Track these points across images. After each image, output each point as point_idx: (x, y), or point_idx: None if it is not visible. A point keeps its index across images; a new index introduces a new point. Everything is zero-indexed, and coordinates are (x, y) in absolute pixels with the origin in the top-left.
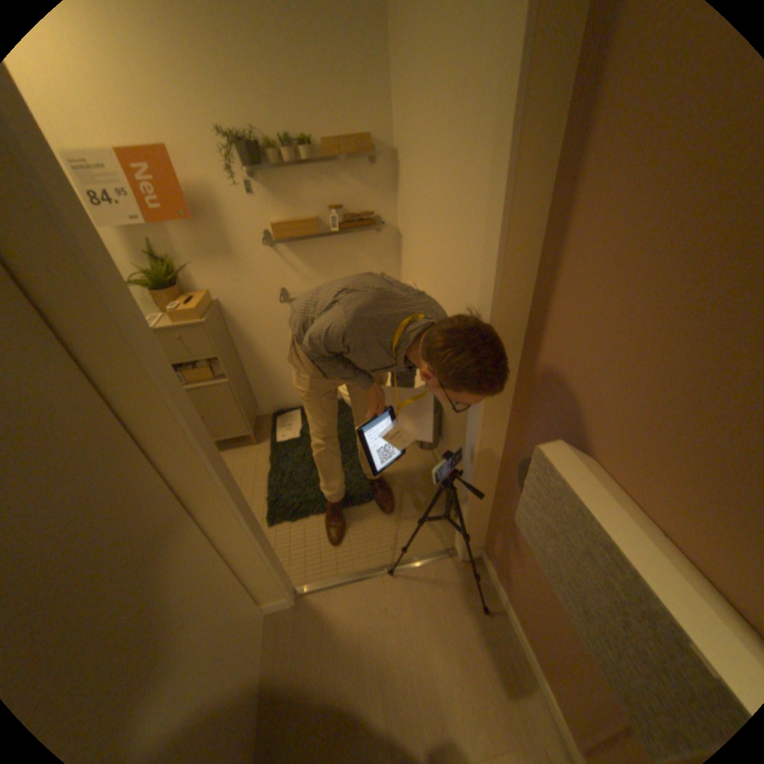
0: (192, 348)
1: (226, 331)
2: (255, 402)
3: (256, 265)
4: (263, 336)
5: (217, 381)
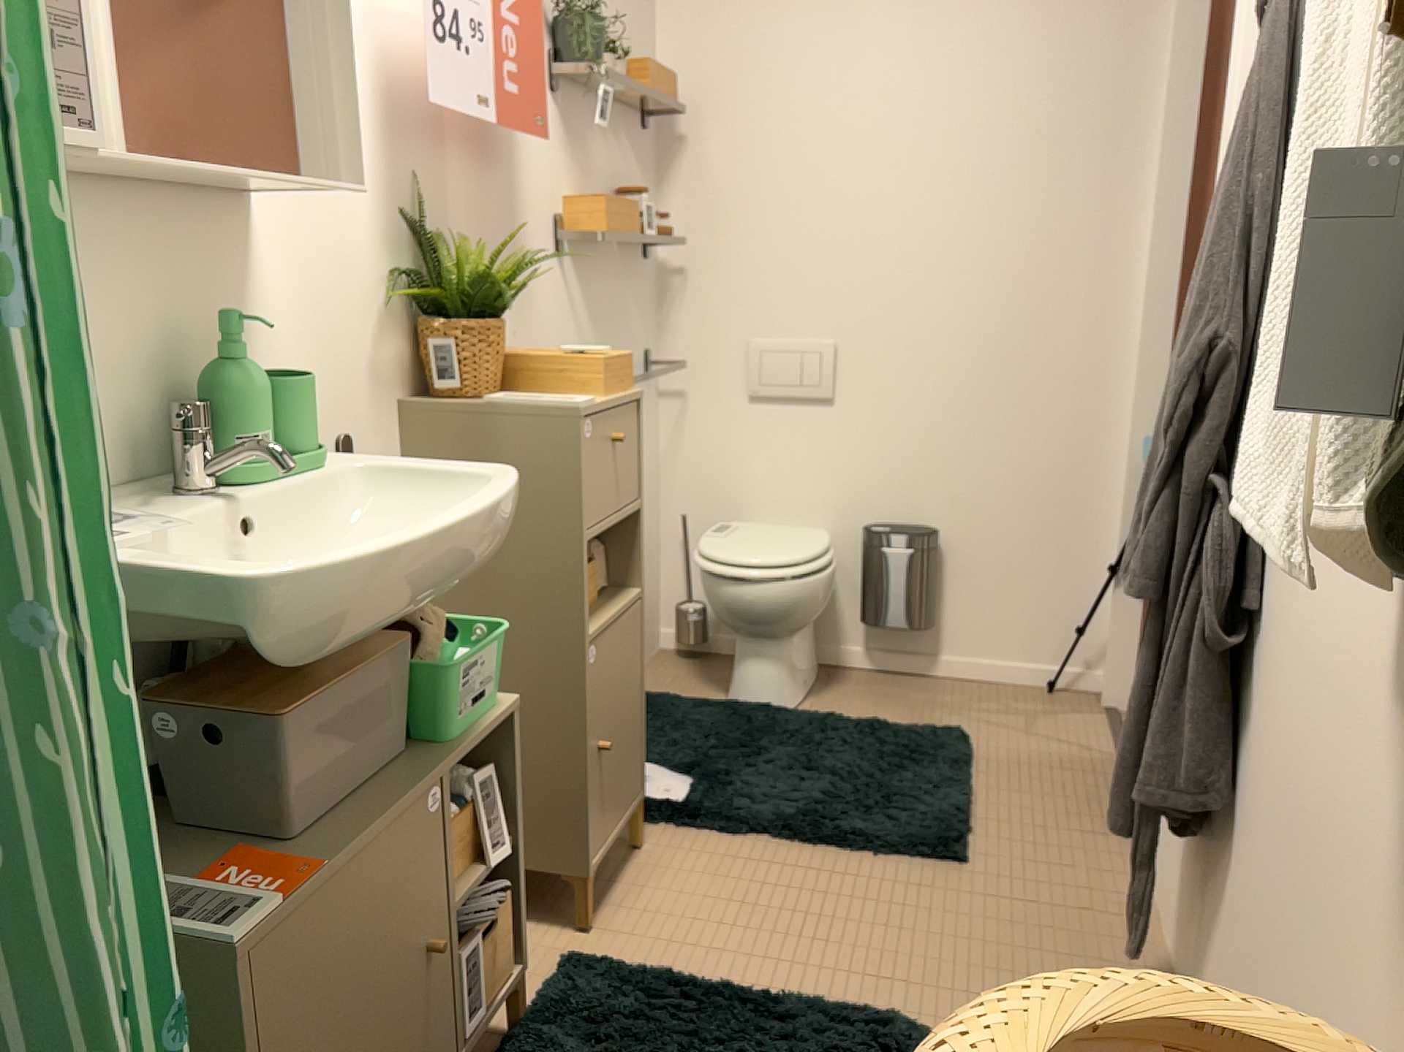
0: (624, 476)
1: None
2: None
3: (547, 305)
4: None
5: (624, 597)
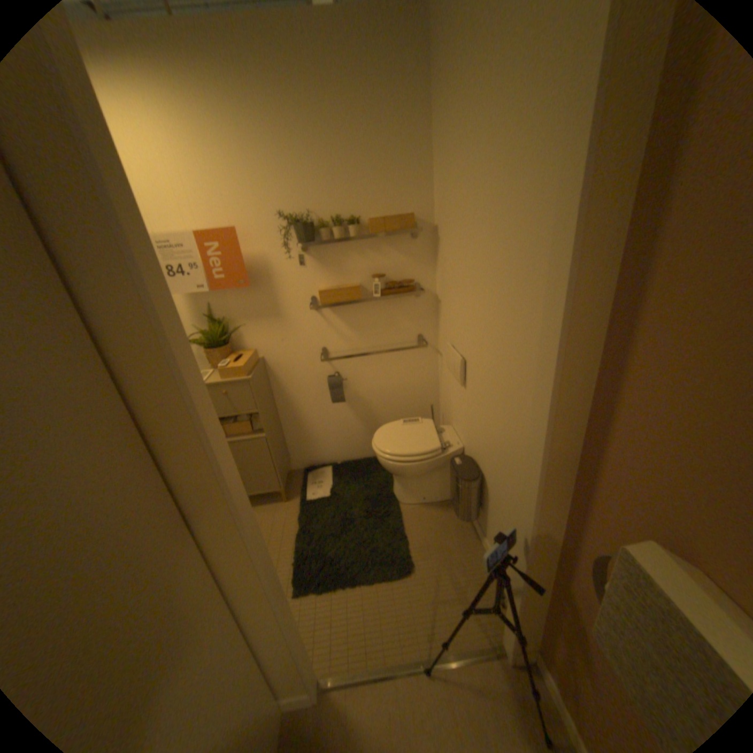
0: (236, 403)
1: (268, 386)
2: (289, 456)
3: (302, 326)
4: (302, 392)
5: (256, 435)
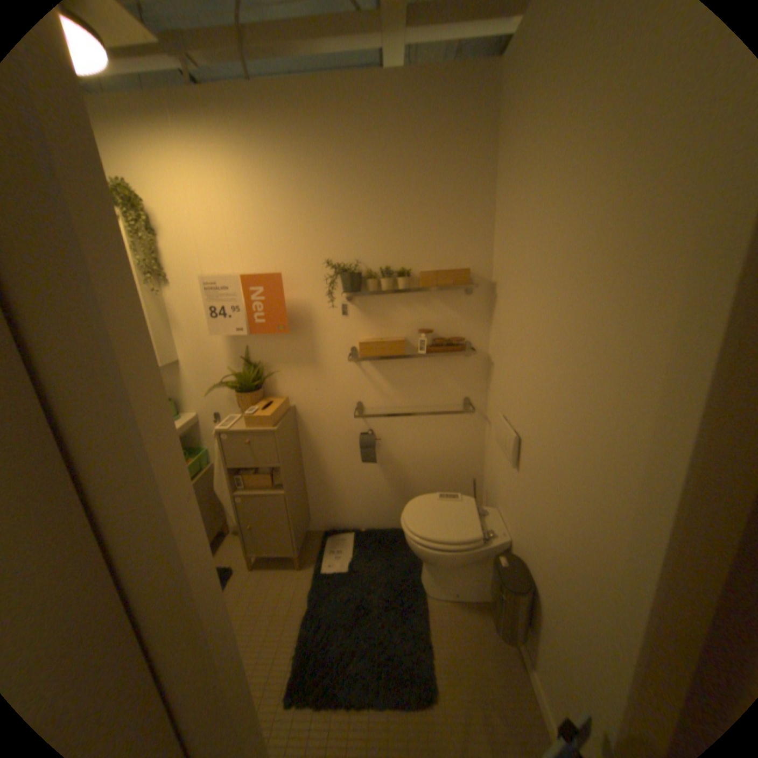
0: (258, 454)
1: (296, 437)
2: (309, 515)
3: (338, 377)
4: (330, 447)
5: (274, 492)
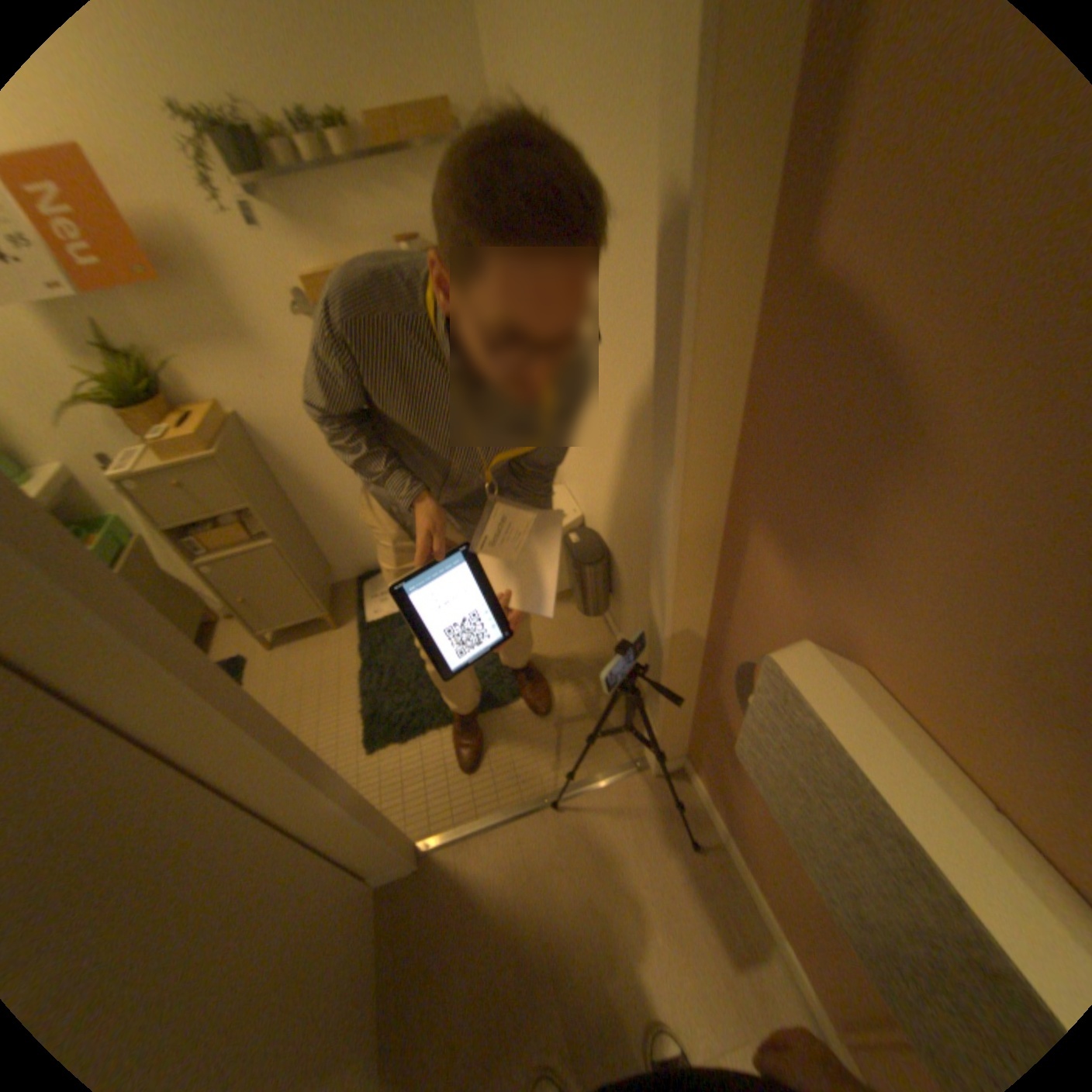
0: (201, 498)
1: (257, 461)
2: (326, 564)
3: (288, 348)
4: (320, 463)
5: (255, 544)
